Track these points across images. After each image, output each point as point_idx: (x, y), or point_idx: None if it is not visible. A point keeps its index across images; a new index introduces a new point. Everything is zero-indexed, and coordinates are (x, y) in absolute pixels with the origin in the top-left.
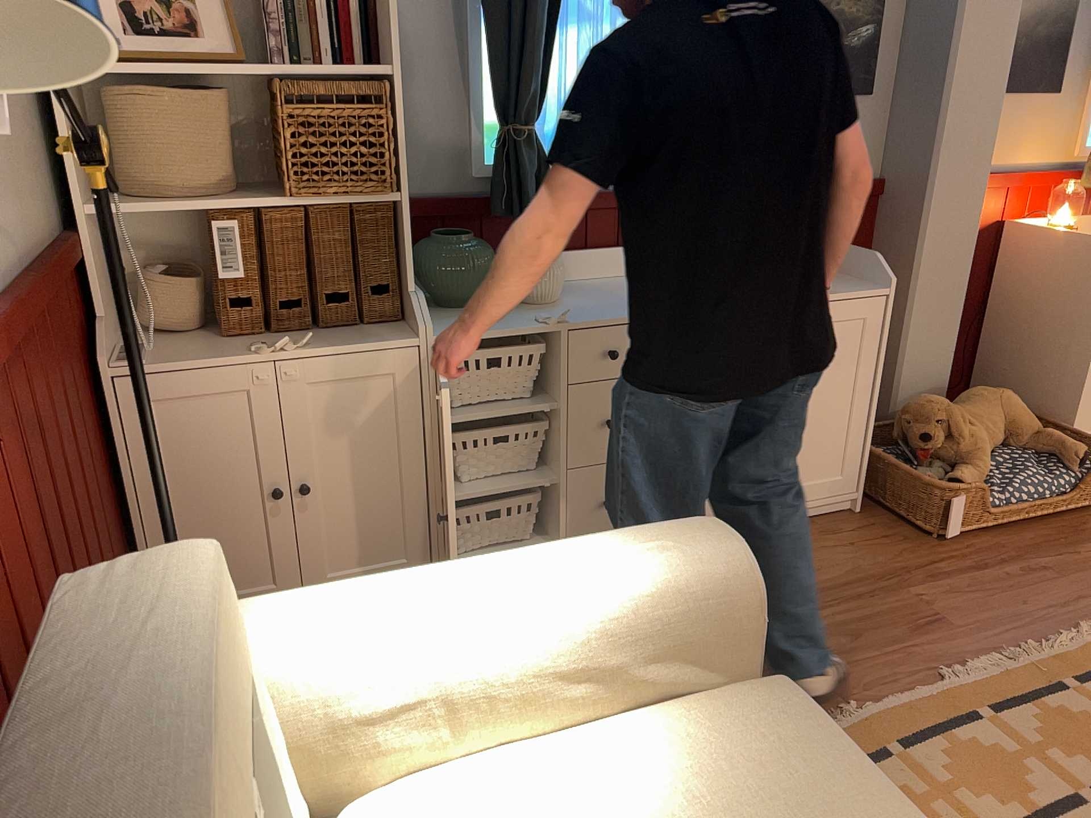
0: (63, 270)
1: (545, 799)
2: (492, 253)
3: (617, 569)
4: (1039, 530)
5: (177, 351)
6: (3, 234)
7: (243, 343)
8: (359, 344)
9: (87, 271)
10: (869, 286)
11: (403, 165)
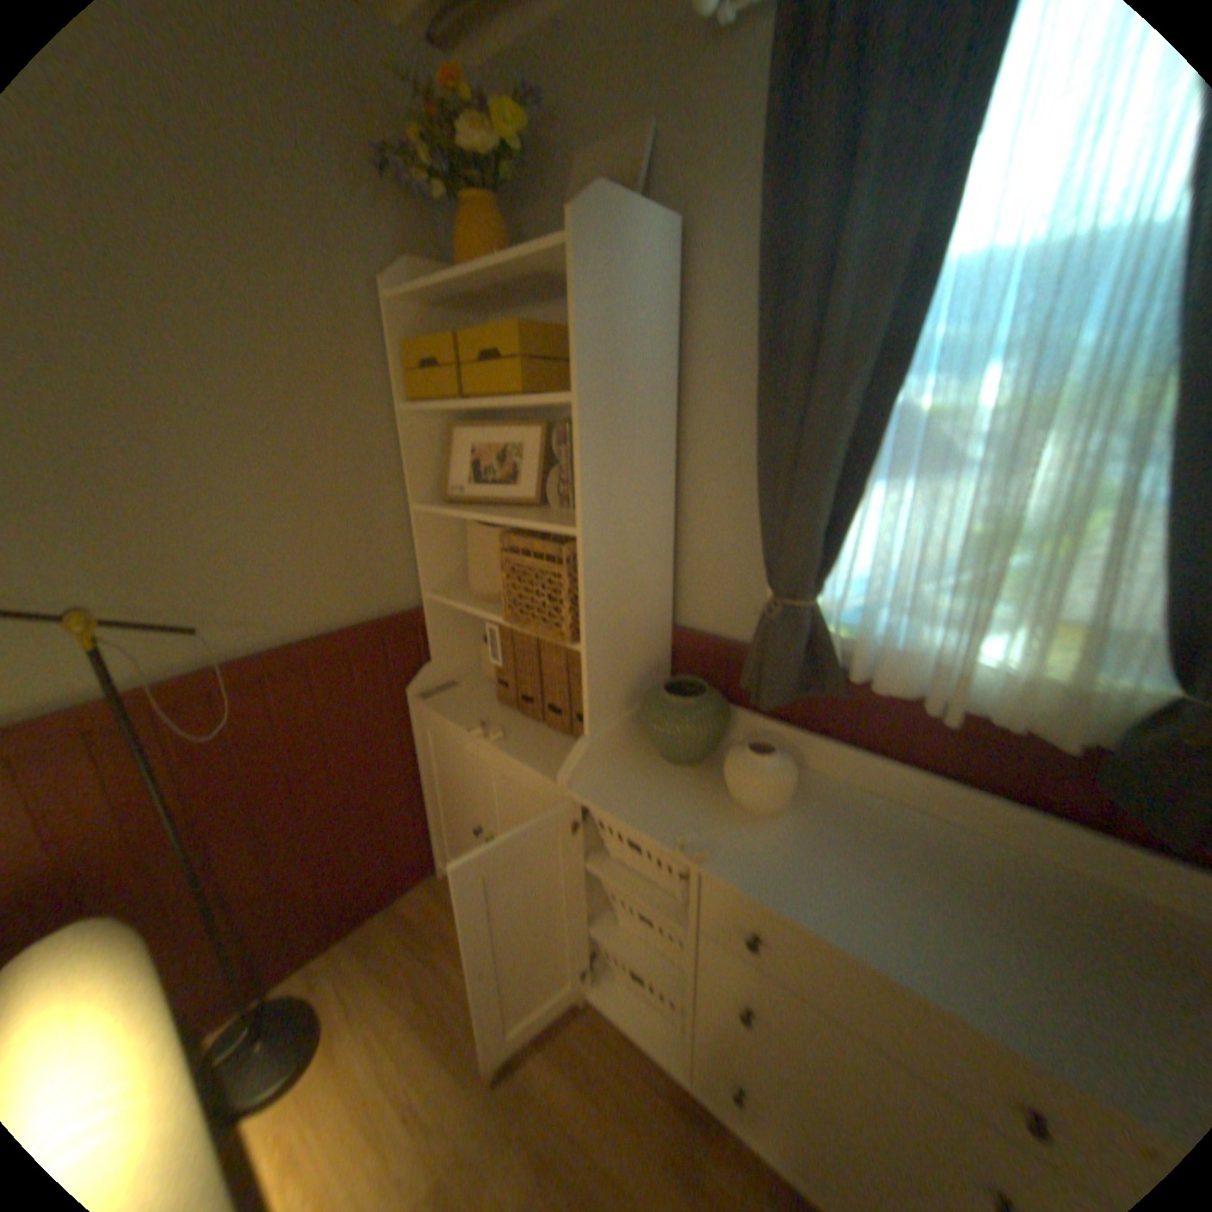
0: (349, 640)
1: None
2: (713, 728)
3: None
4: None
5: (465, 698)
6: (257, 625)
7: (497, 712)
8: (530, 761)
9: (430, 631)
10: None
11: (588, 621)
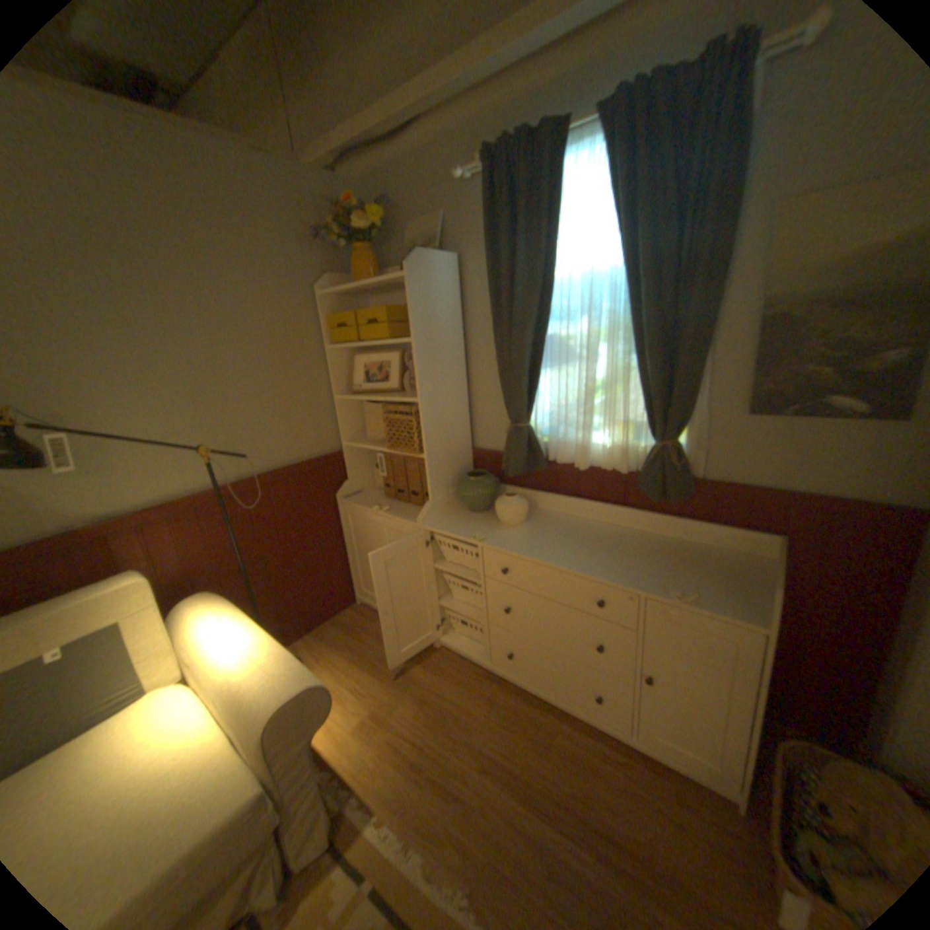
0: (307, 466)
1: (167, 735)
2: (488, 489)
3: (246, 675)
4: None
5: (367, 497)
6: (264, 458)
7: (385, 500)
8: (403, 517)
9: (346, 462)
10: (758, 617)
11: (426, 442)
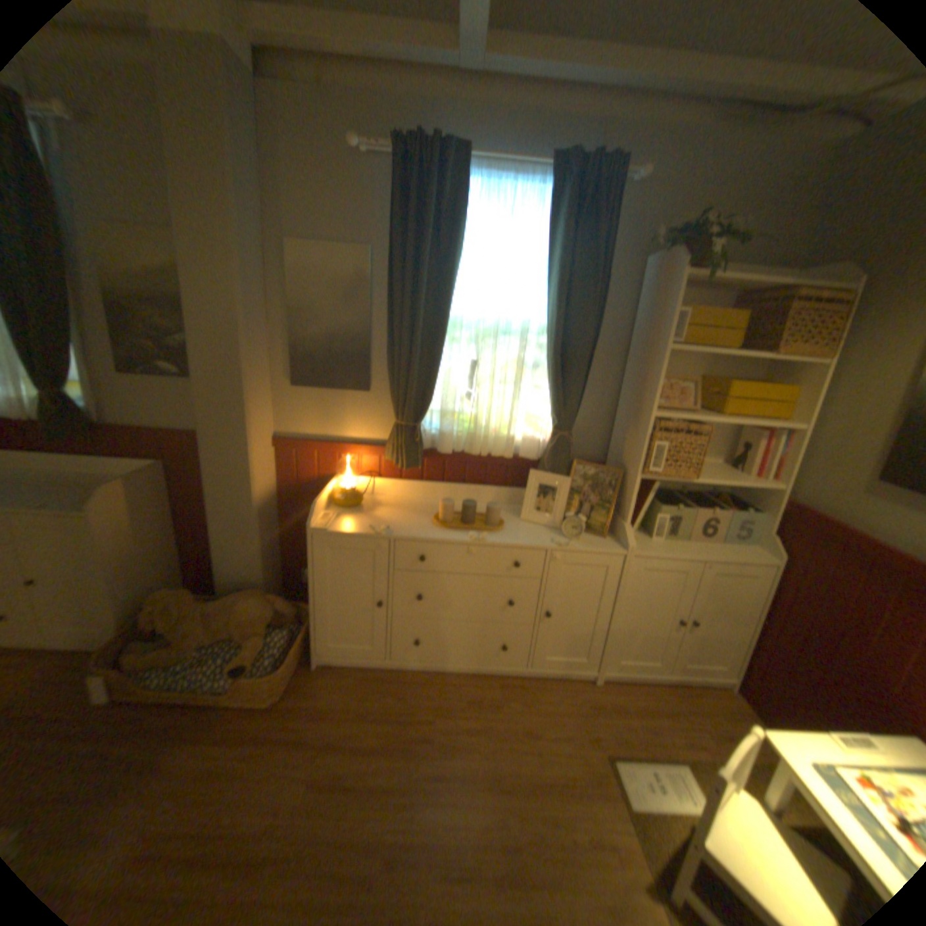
0: None
1: None
2: None
3: None
4: (181, 721)
5: None
6: None
7: None
8: None
9: None
10: (85, 510)
11: None
